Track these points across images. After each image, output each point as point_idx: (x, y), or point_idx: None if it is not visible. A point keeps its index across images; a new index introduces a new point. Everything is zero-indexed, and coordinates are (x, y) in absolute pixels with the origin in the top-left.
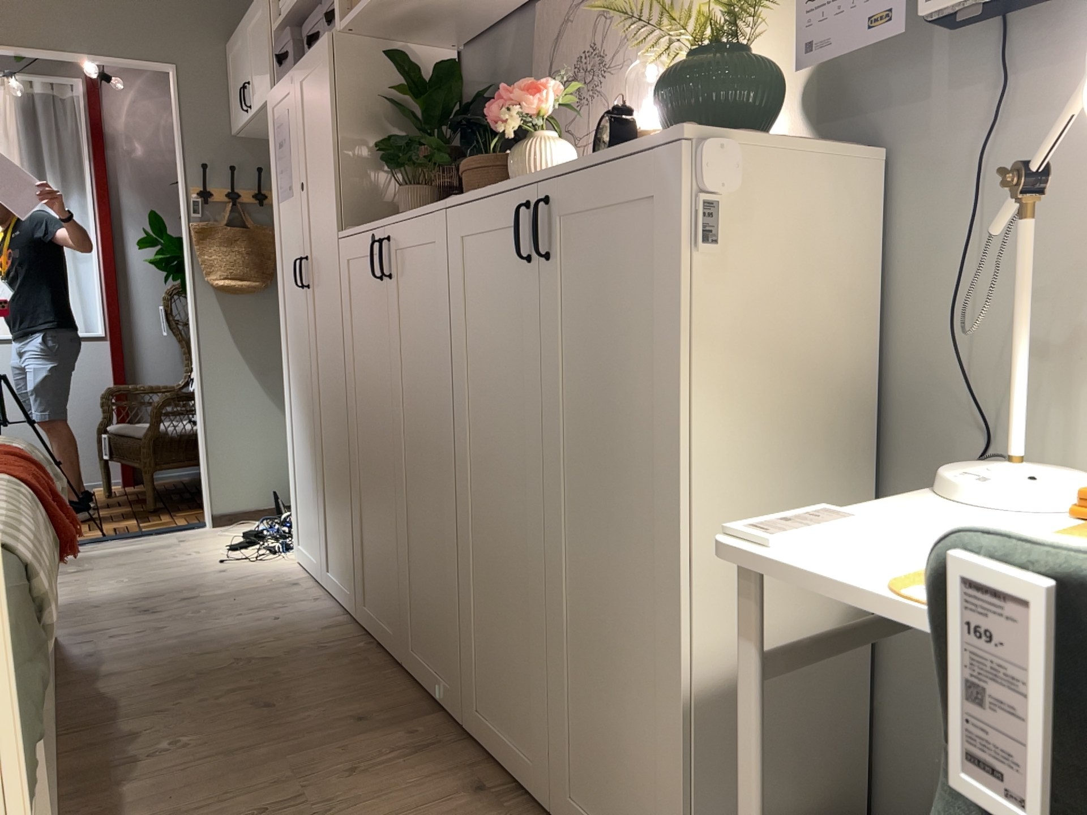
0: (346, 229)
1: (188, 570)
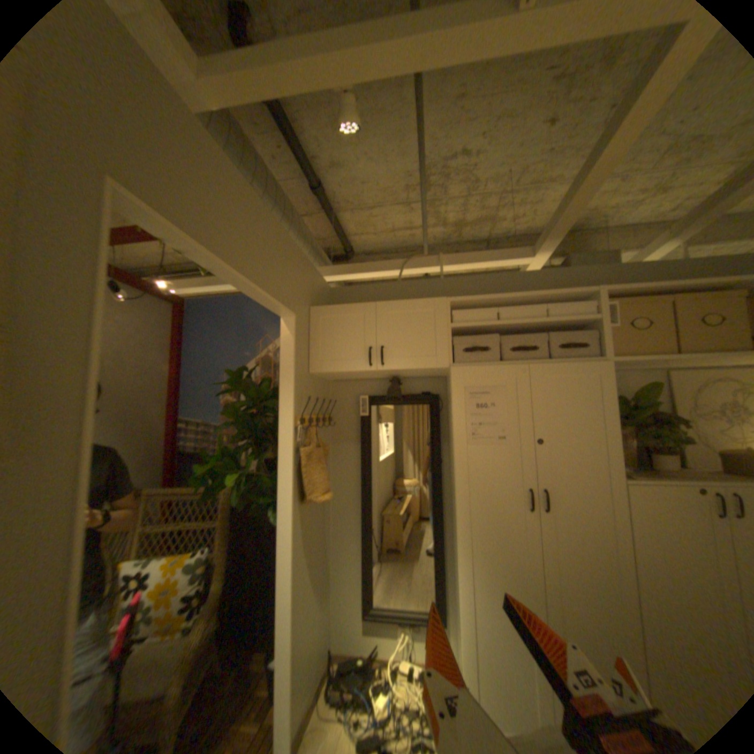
0: (639, 481)
1: None
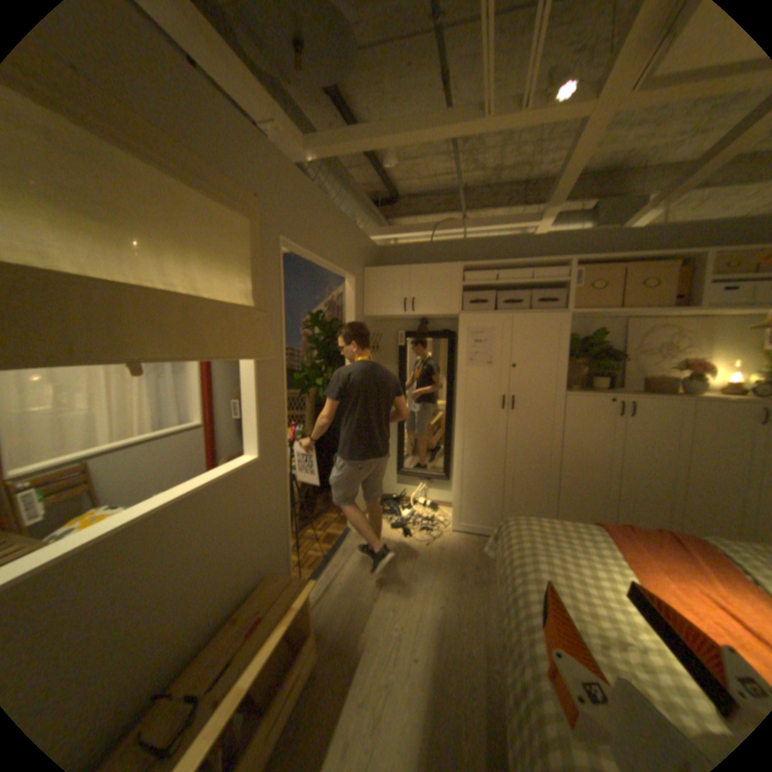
0: (574, 393)
1: (428, 557)
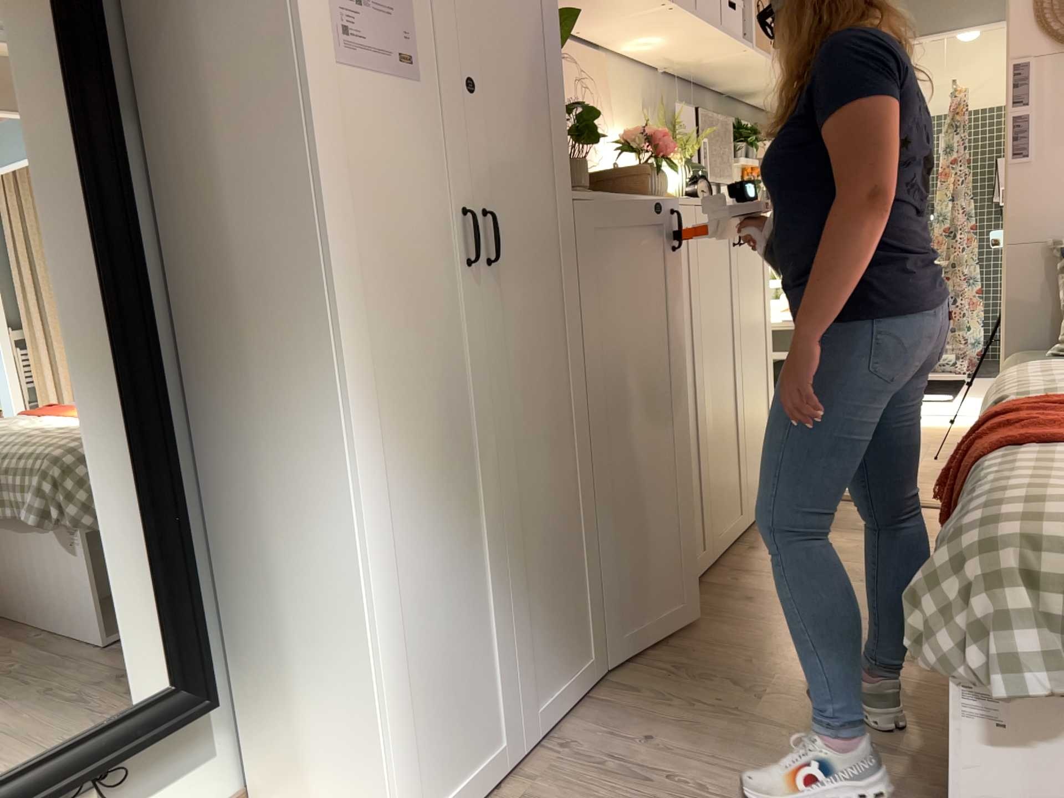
0: (575, 188)
1: None
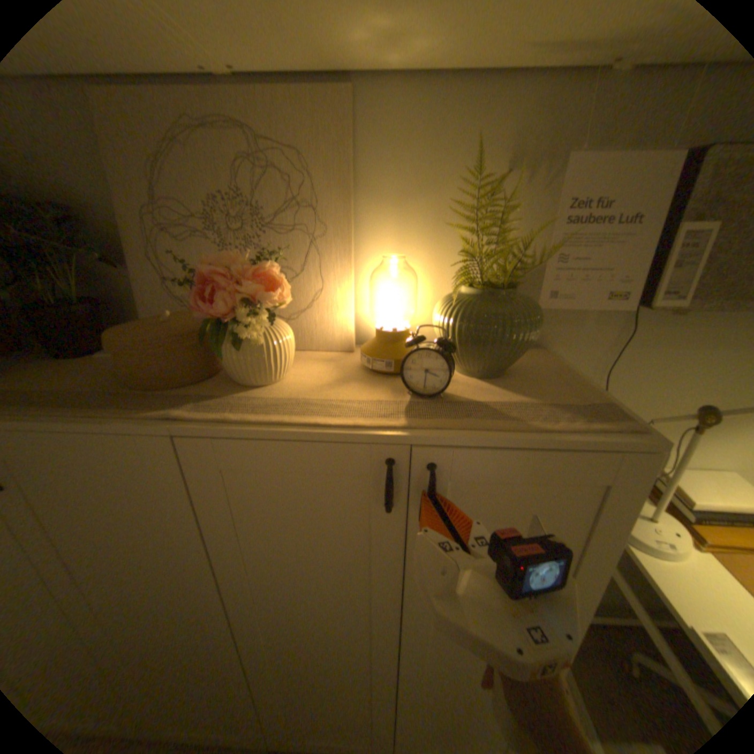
0: None
1: None
